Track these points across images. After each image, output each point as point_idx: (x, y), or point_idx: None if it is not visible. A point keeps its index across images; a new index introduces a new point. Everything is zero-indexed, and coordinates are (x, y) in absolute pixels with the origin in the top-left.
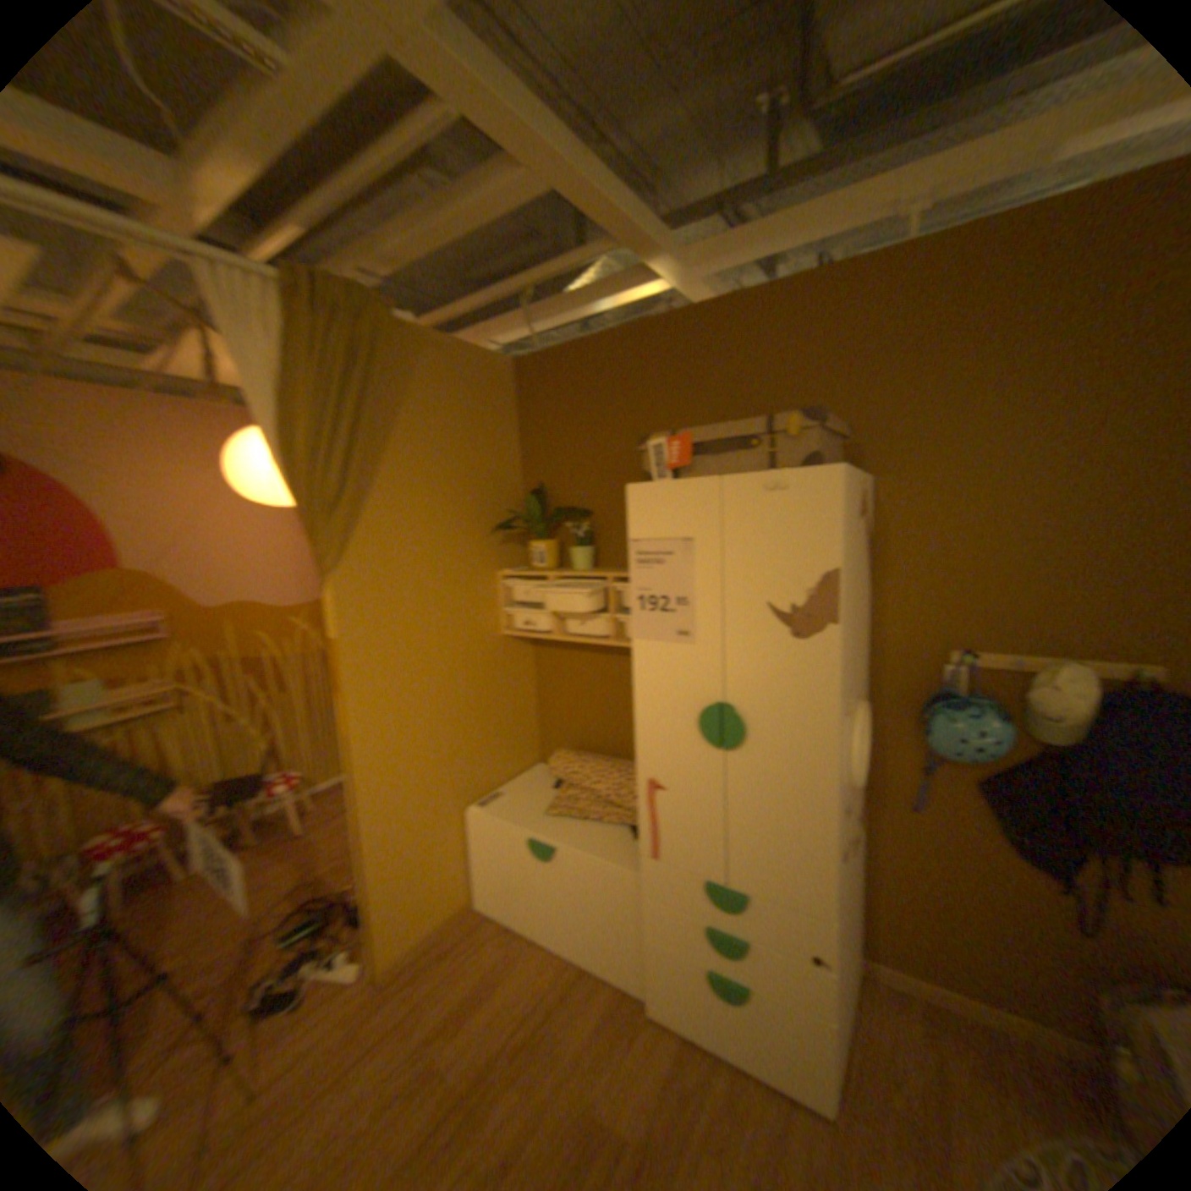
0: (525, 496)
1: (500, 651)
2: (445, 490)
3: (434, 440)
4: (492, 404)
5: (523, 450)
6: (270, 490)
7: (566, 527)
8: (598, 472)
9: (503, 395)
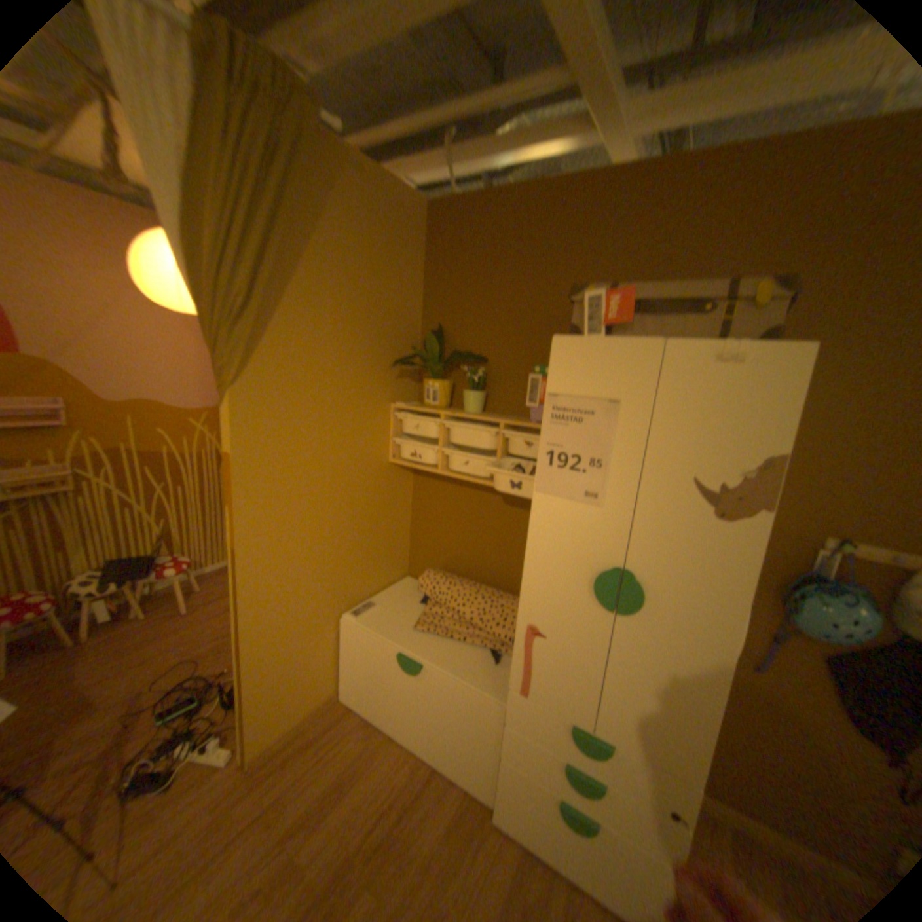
0: (430, 336)
1: (387, 477)
2: (355, 319)
3: (350, 267)
4: (407, 242)
5: (429, 292)
6: (180, 296)
7: (465, 371)
8: (501, 323)
9: (417, 235)
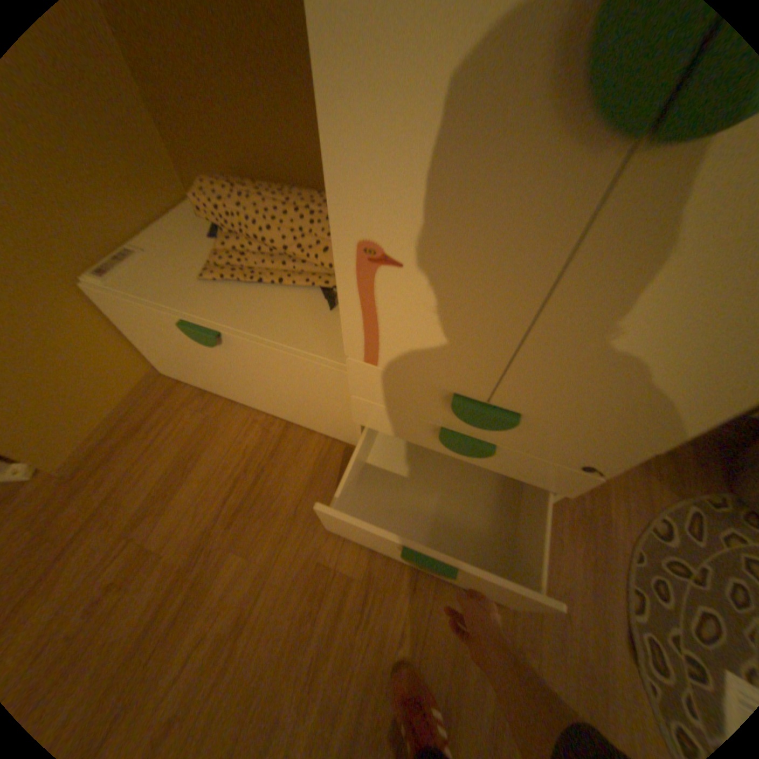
0: None
1: None
2: None
3: None
4: None
5: None
6: None
7: None
8: None
9: None
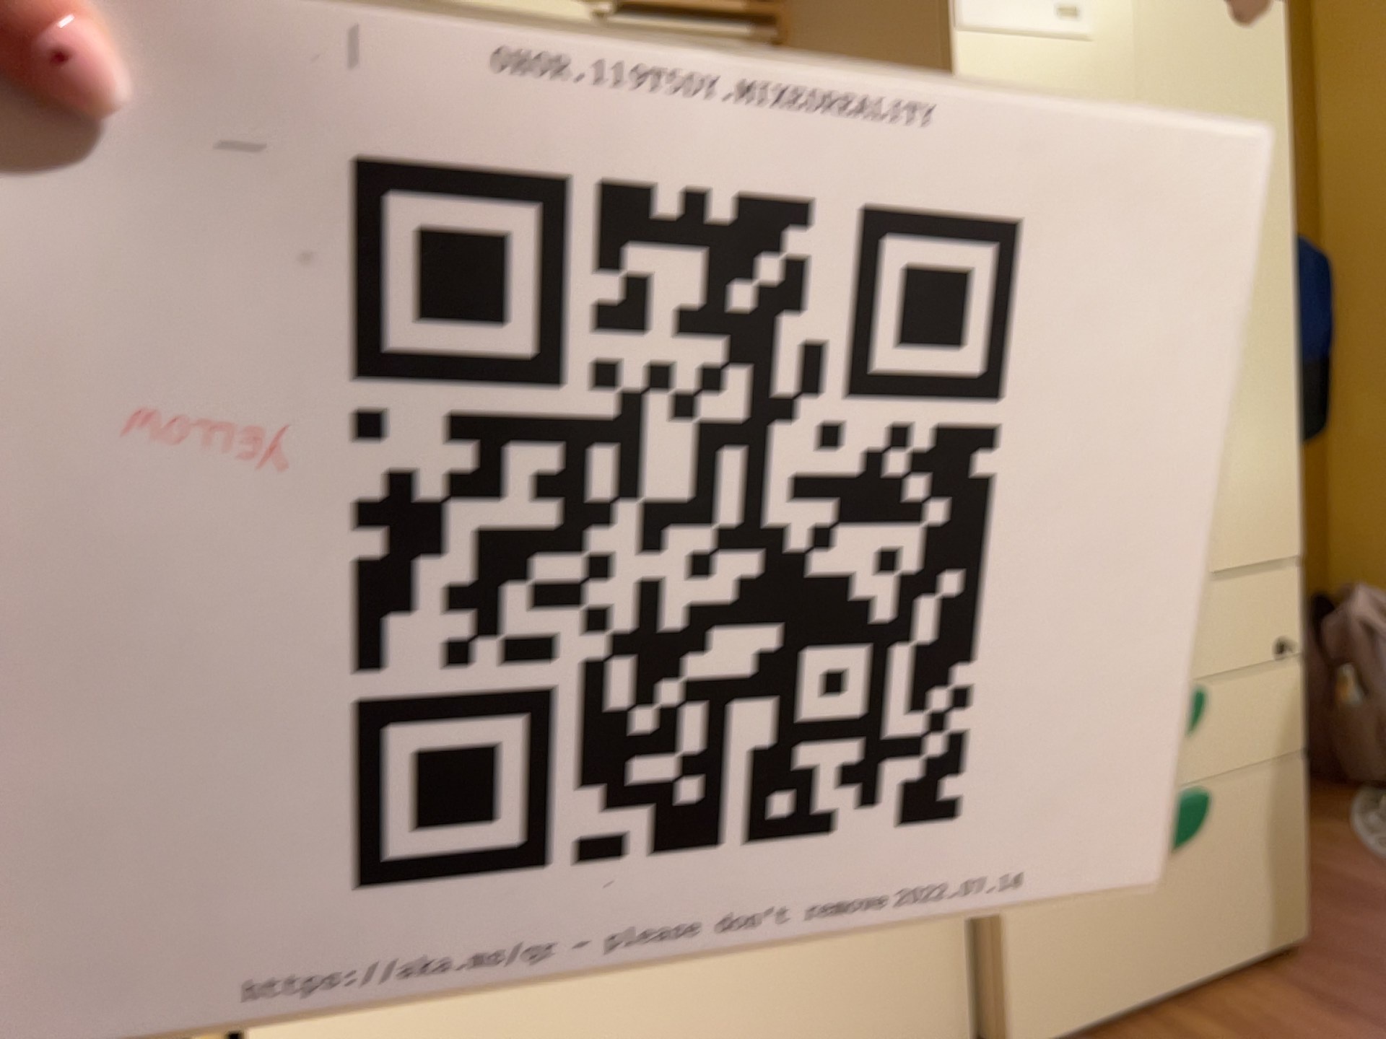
0: None
1: None
2: None
3: None
4: None
5: None
6: None
7: None
8: None
9: None
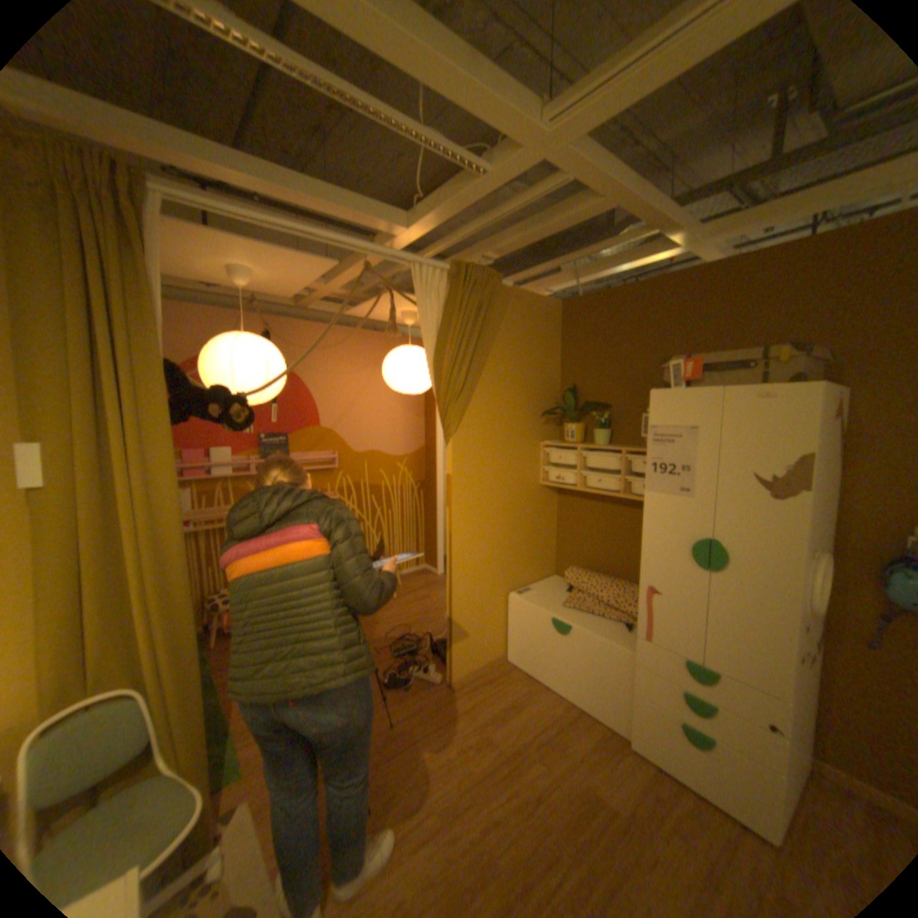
0: (567, 393)
1: (538, 495)
2: (516, 388)
3: (512, 356)
4: (547, 332)
5: (564, 362)
6: (408, 384)
7: (593, 415)
8: (619, 379)
9: (554, 326)
